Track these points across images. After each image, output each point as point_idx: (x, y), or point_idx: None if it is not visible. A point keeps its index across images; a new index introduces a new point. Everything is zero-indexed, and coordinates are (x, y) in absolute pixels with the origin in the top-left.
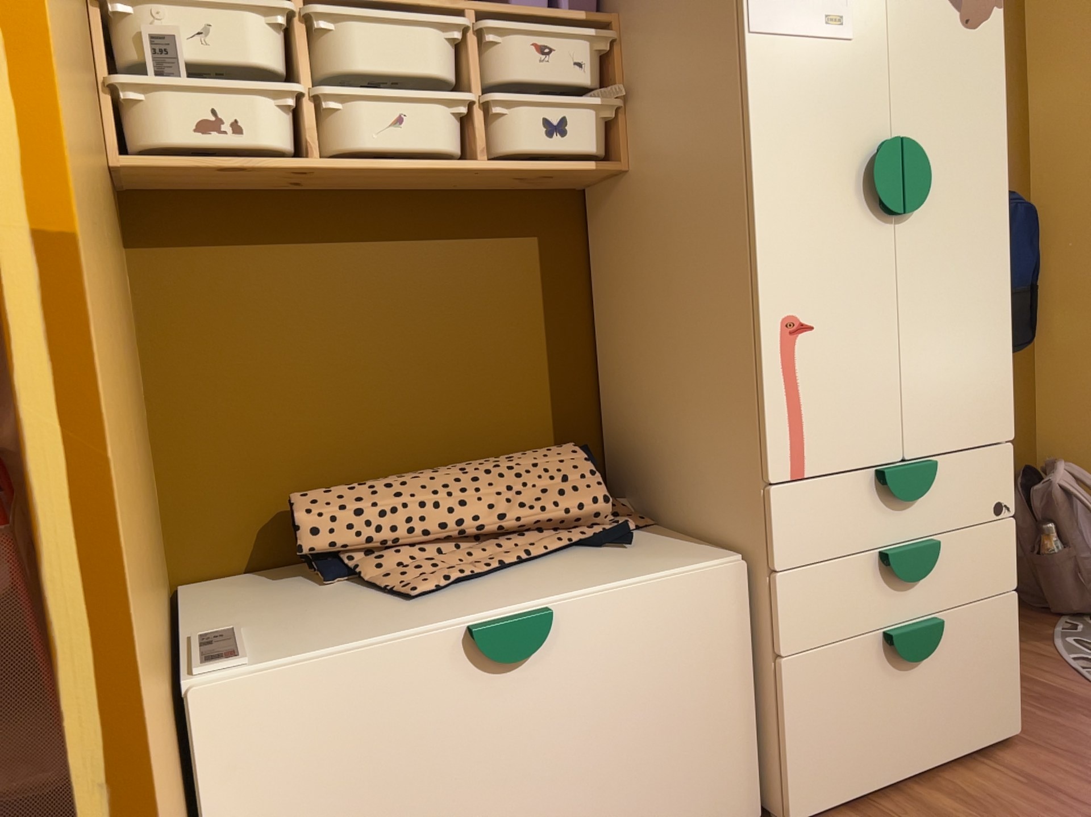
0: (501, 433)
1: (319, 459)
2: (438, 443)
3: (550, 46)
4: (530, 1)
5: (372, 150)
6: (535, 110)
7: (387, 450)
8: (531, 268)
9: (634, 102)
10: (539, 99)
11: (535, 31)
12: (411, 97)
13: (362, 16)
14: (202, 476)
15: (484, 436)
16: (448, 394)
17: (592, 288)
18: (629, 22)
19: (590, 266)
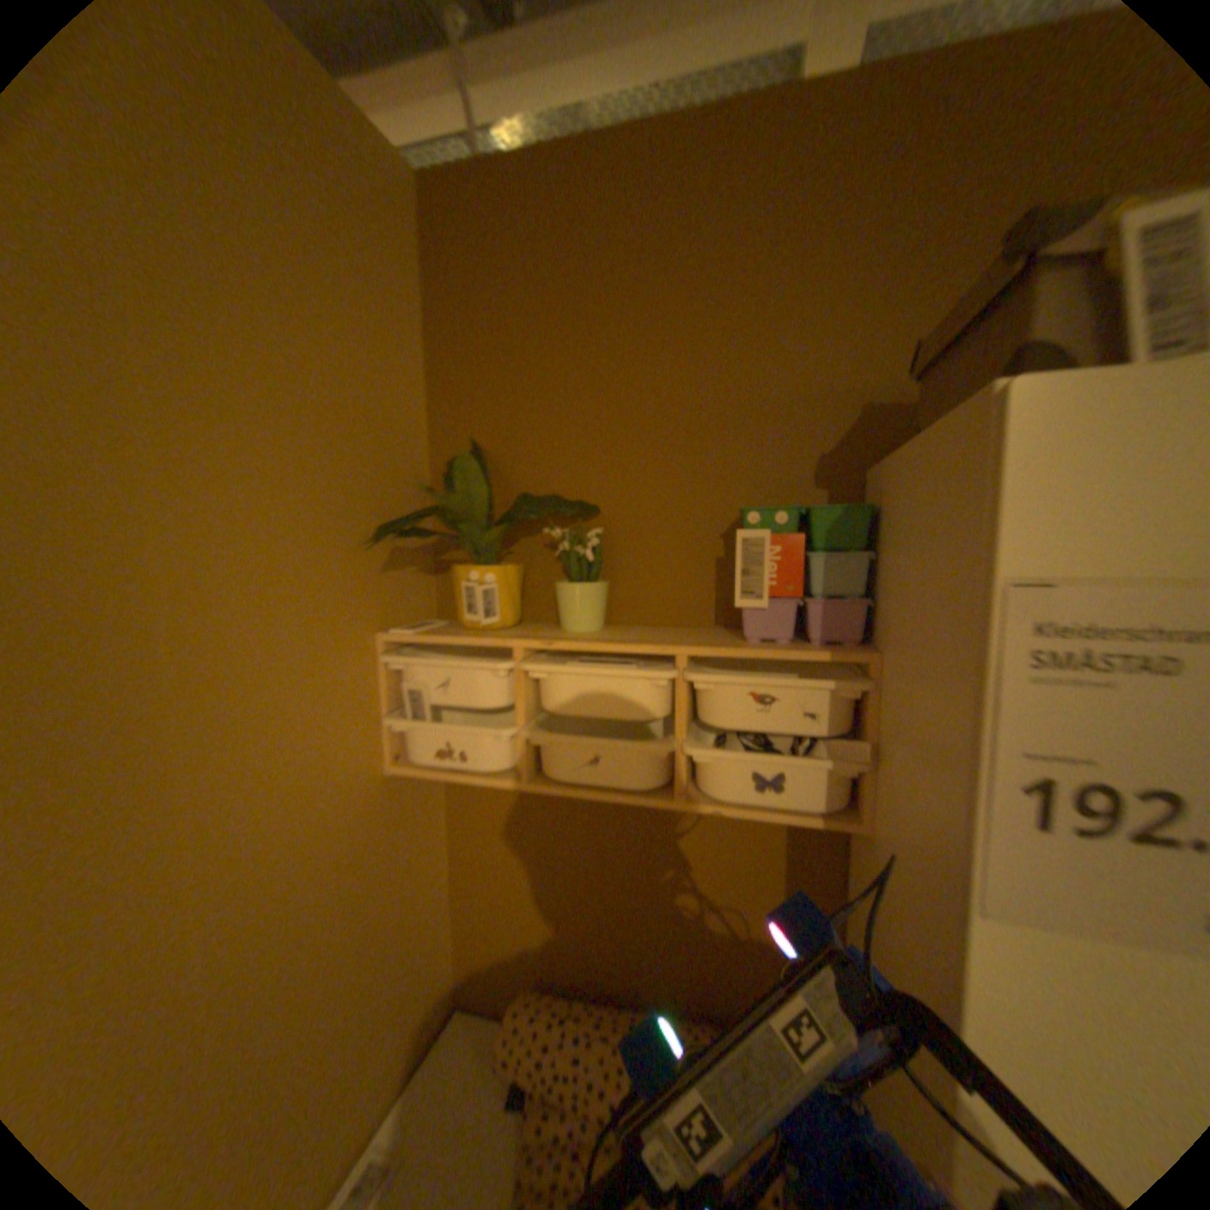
0: (723, 994)
1: (559, 958)
2: (659, 980)
3: (773, 694)
4: (770, 625)
5: (574, 779)
6: (749, 757)
7: (613, 970)
8: (775, 851)
9: (887, 766)
10: (751, 751)
11: (753, 681)
12: (609, 740)
13: (570, 666)
14: (480, 941)
15: (705, 990)
16: (673, 943)
17: (849, 889)
18: (892, 672)
19: (850, 866)
